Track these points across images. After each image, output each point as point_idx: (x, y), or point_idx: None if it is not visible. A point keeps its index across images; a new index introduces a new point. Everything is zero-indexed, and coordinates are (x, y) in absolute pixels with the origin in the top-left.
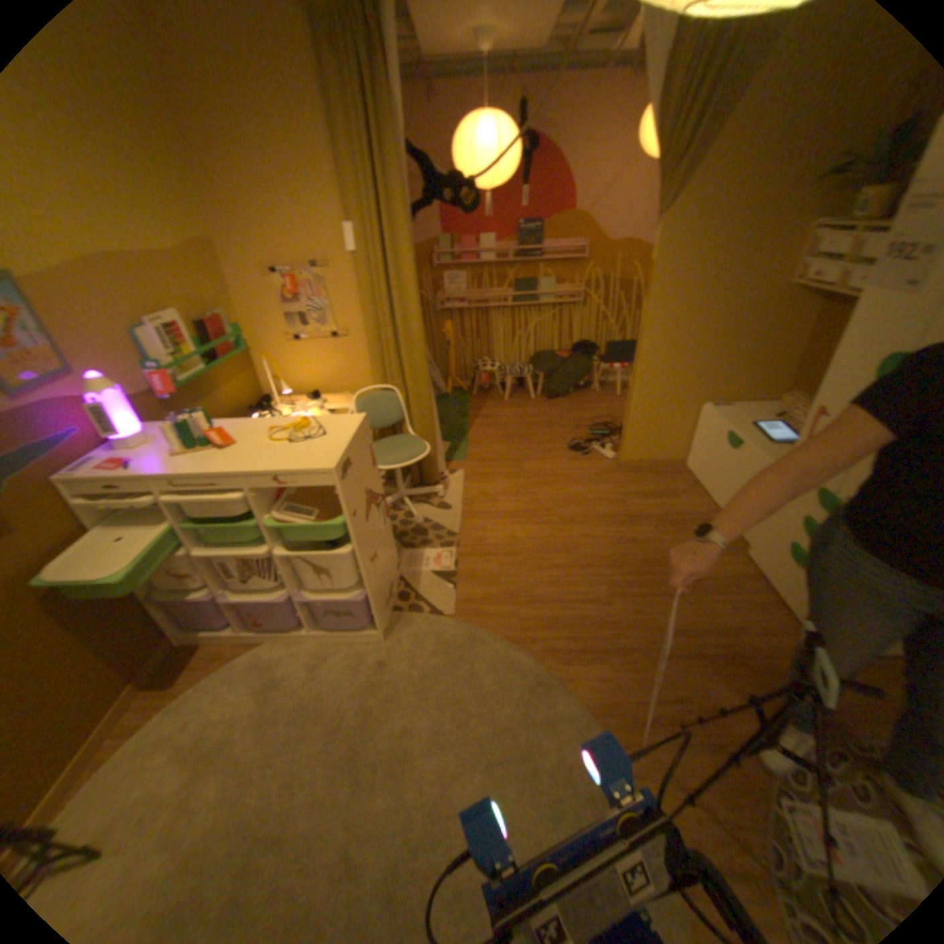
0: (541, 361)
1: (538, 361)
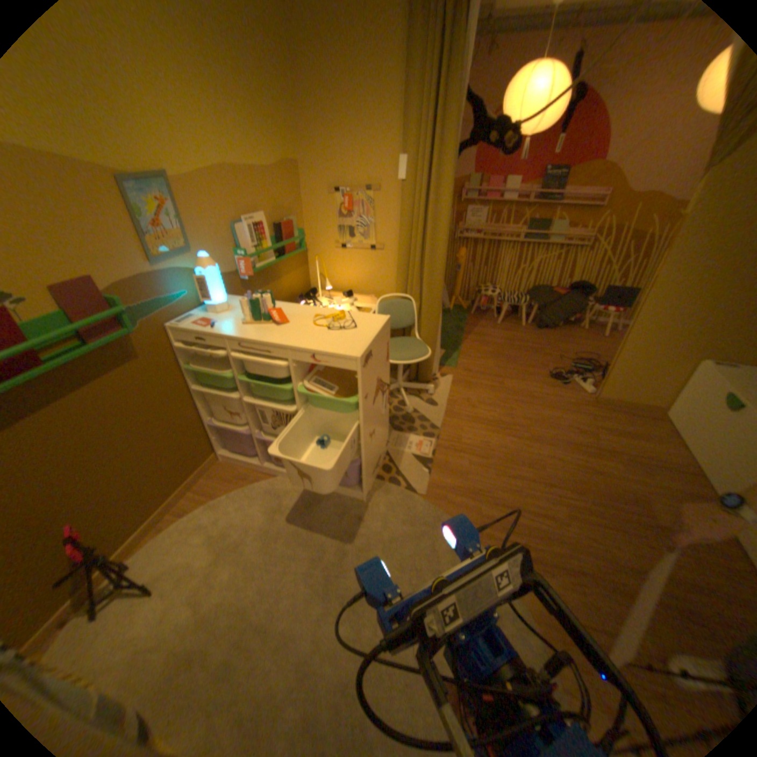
0: (538, 294)
1: (535, 293)
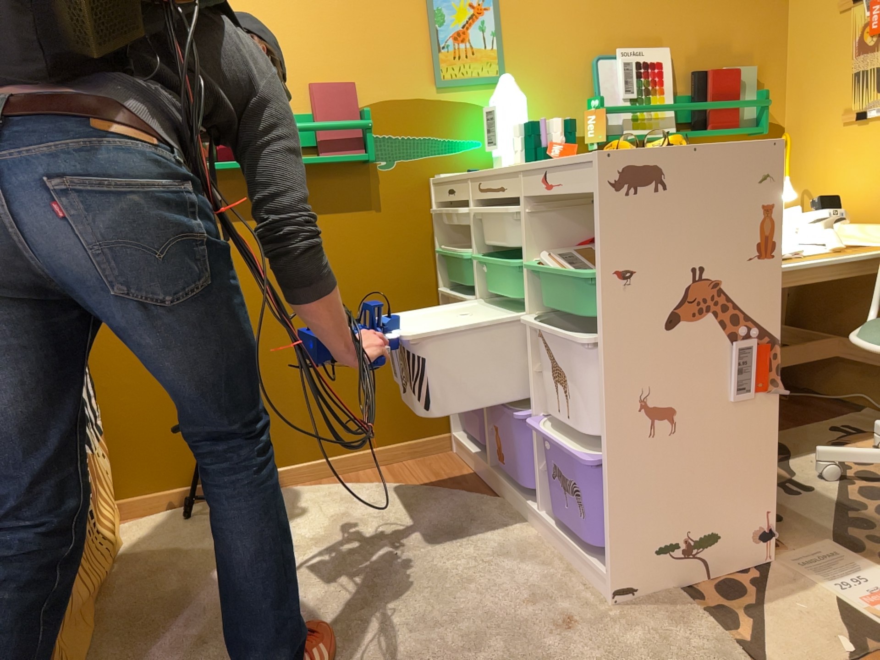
0: None
1: None
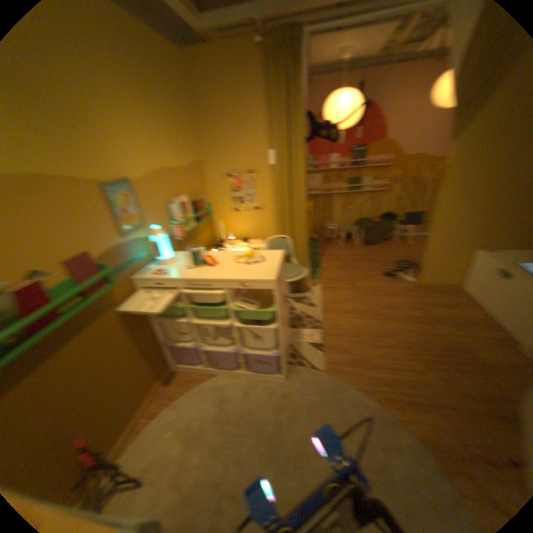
0: (360, 223)
1: (359, 223)
